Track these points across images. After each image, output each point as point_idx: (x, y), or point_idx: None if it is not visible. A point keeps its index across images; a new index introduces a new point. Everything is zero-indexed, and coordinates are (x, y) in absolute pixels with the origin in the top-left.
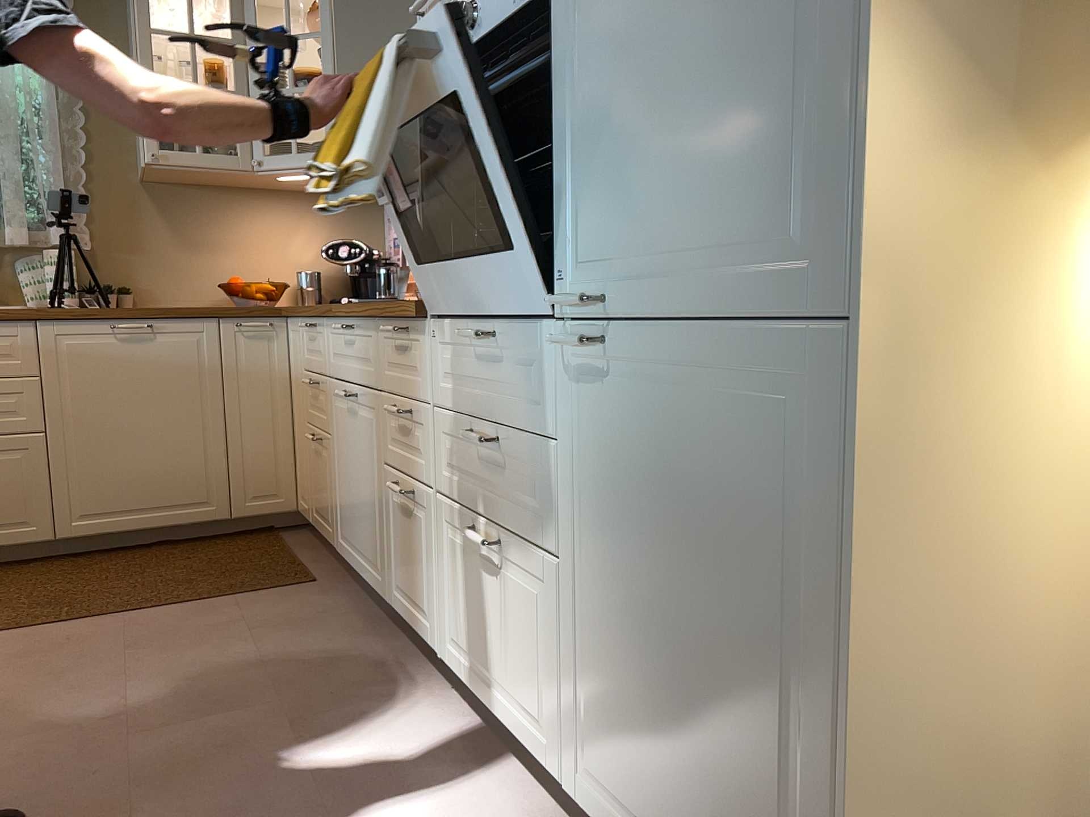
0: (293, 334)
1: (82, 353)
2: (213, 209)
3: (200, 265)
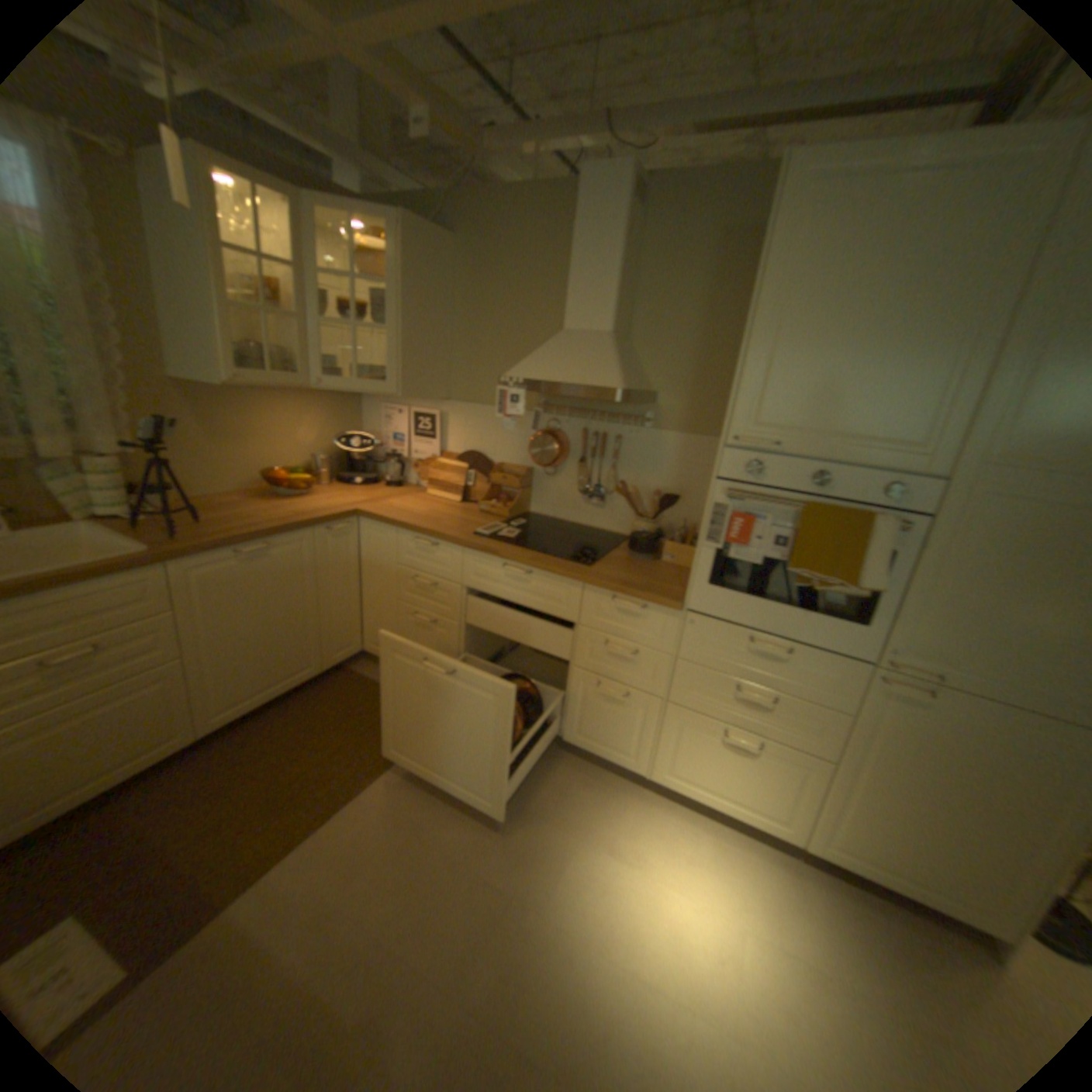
0: (368, 532)
1: (207, 581)
2: (234, 404)
3: (225, 455)
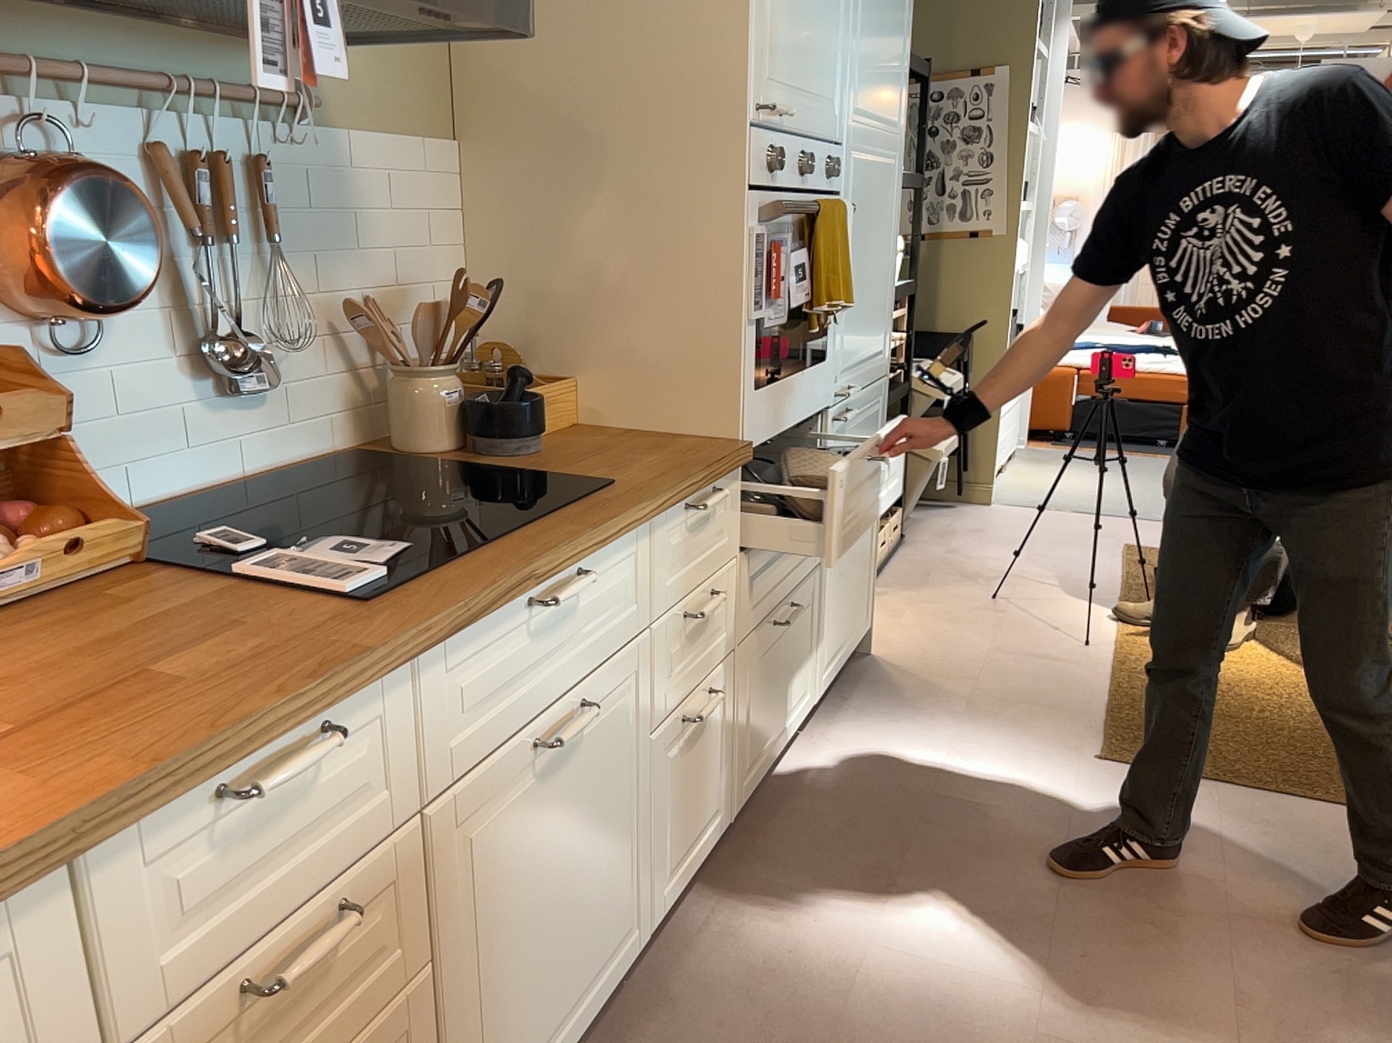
0: None
1: None
2: None
3: None
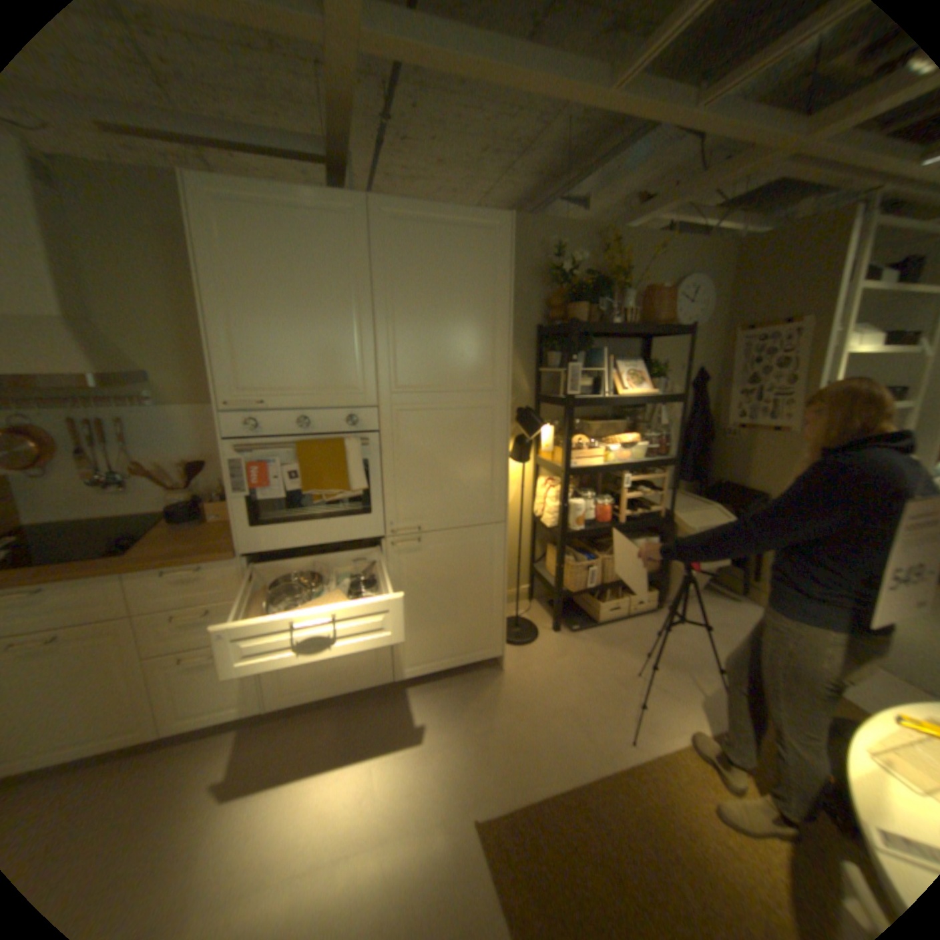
0: None
1: None
2: None
3: None
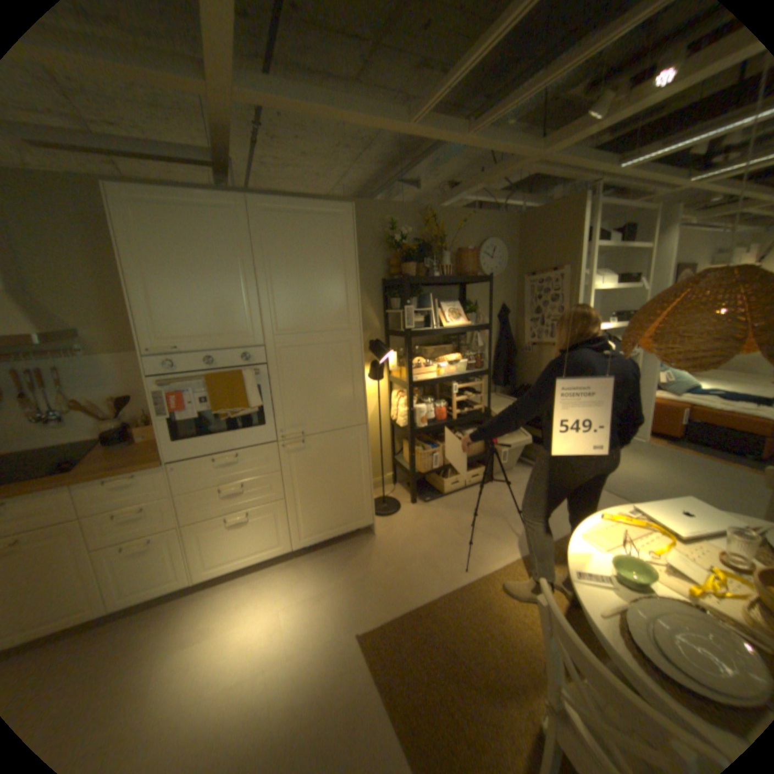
0: None
1: None
2: None
3: None
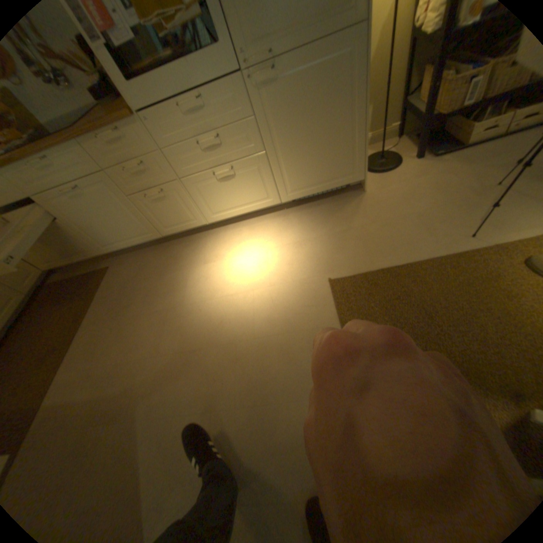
0: None
1: None
2: None
3: None
